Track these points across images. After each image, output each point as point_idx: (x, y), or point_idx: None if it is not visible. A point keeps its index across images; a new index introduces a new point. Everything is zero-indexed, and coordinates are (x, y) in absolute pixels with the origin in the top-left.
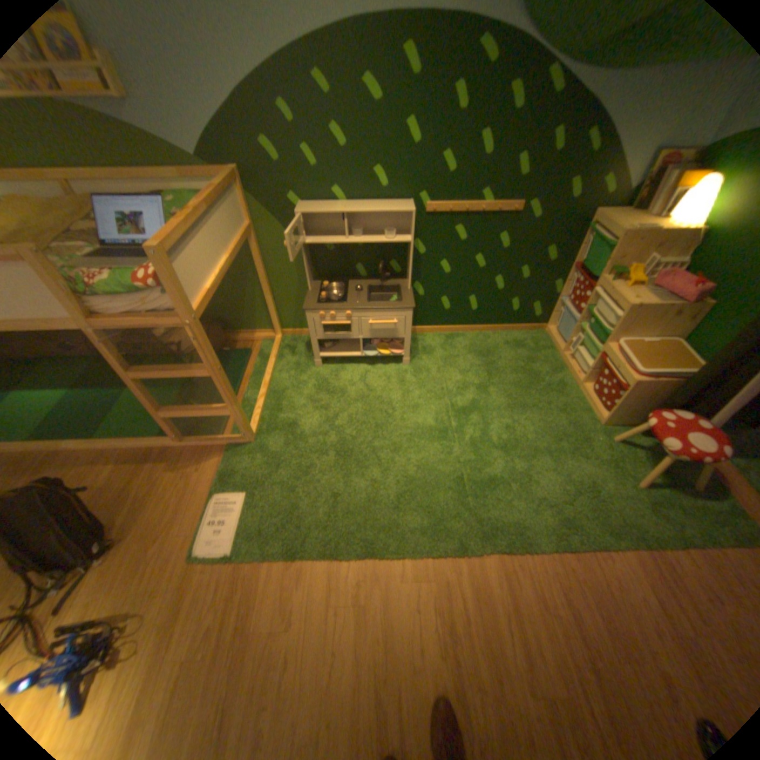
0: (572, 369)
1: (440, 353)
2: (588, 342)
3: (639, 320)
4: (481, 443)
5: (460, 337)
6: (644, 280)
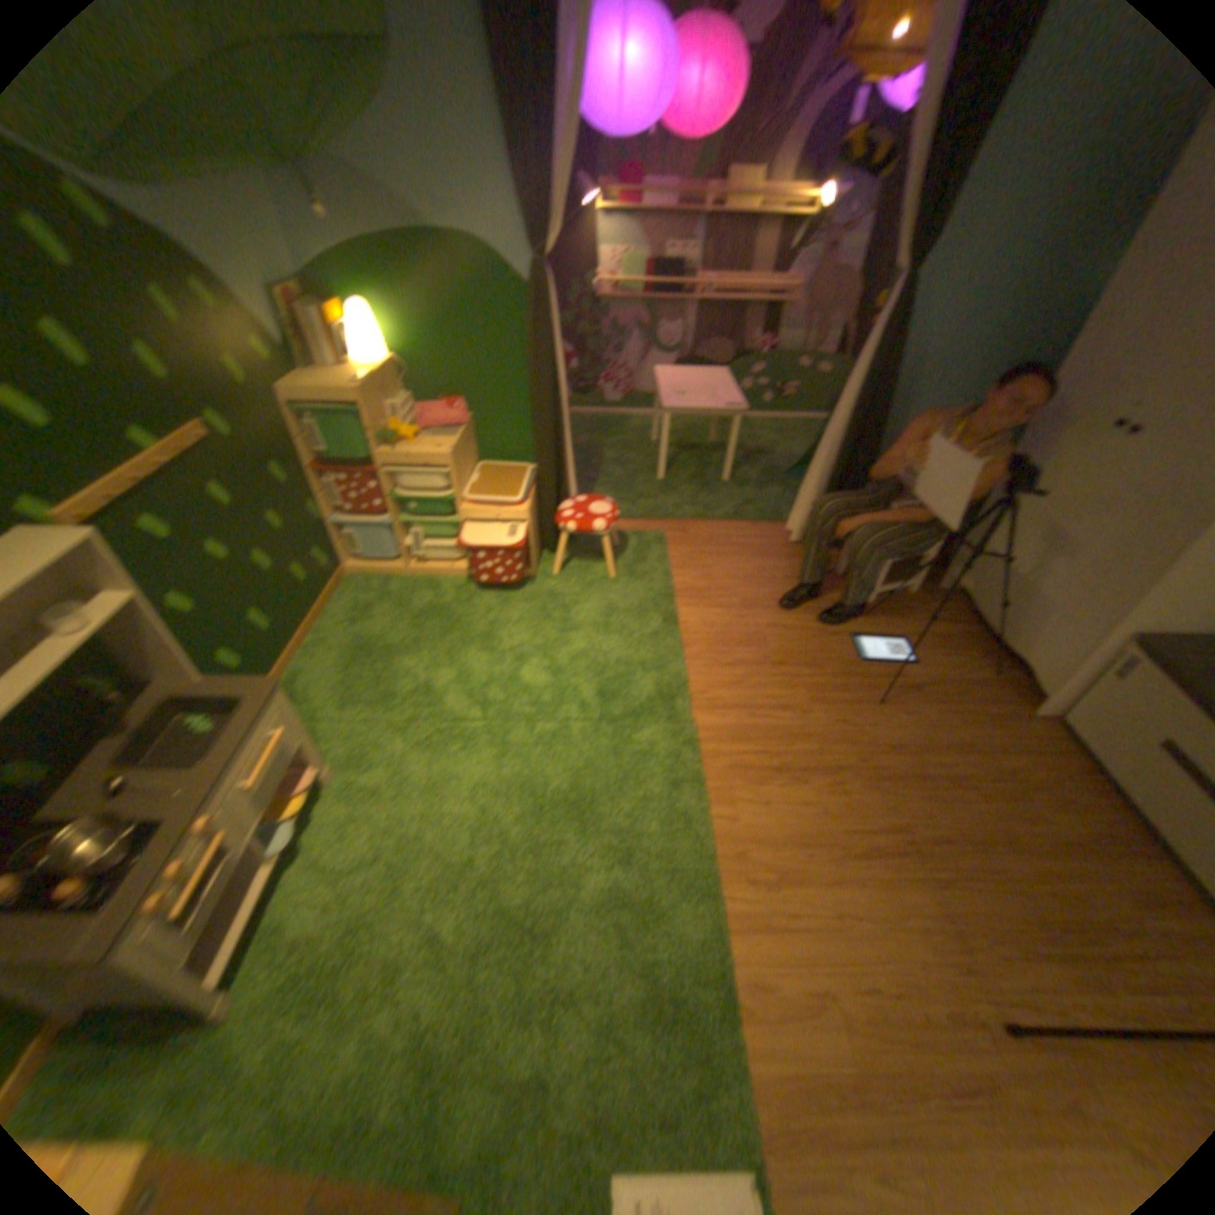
0: (442, 569)
1: (323, 715)
2: (428, 528)
3: (460, 464)
4: (538, 693)
5: (298, 676)
6: (416, 429)
